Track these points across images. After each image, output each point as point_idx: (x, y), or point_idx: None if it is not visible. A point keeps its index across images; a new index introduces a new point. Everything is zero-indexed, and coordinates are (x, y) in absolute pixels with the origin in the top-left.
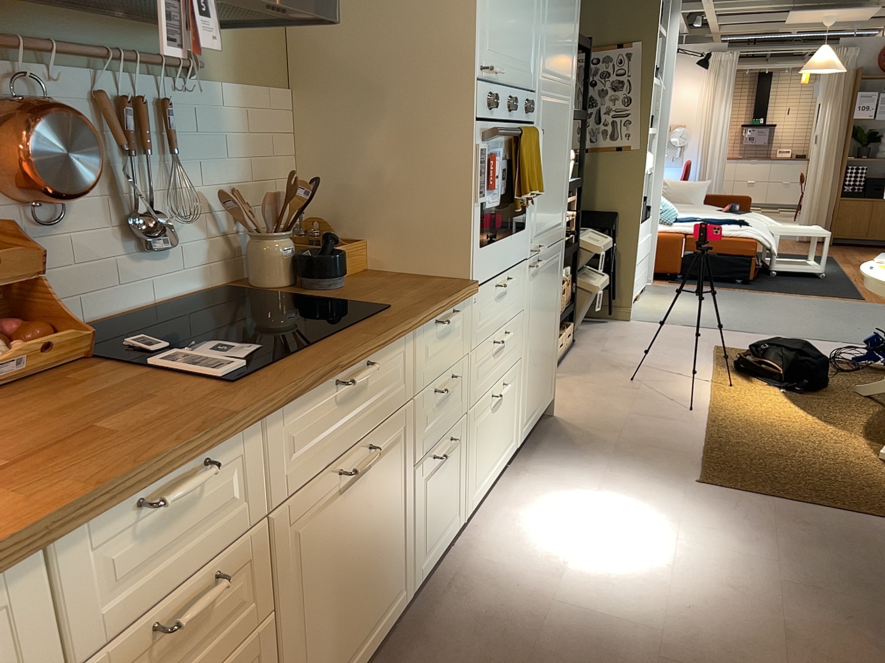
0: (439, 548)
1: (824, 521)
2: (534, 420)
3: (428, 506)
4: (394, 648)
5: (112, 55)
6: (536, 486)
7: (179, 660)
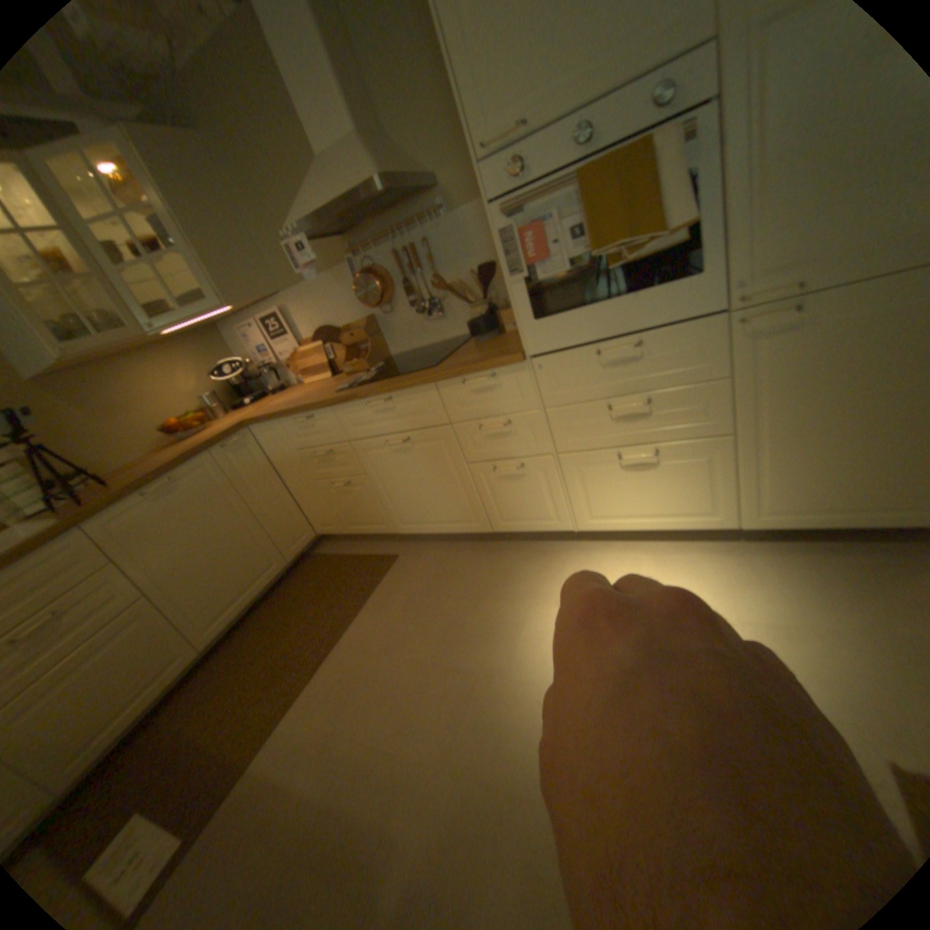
0: (526, 525)
1: None
2: (820, 522)
3: (498, 493)
4: (481, 545)
5: (390, 230)
6: (711, 570)
7: (329, 465)
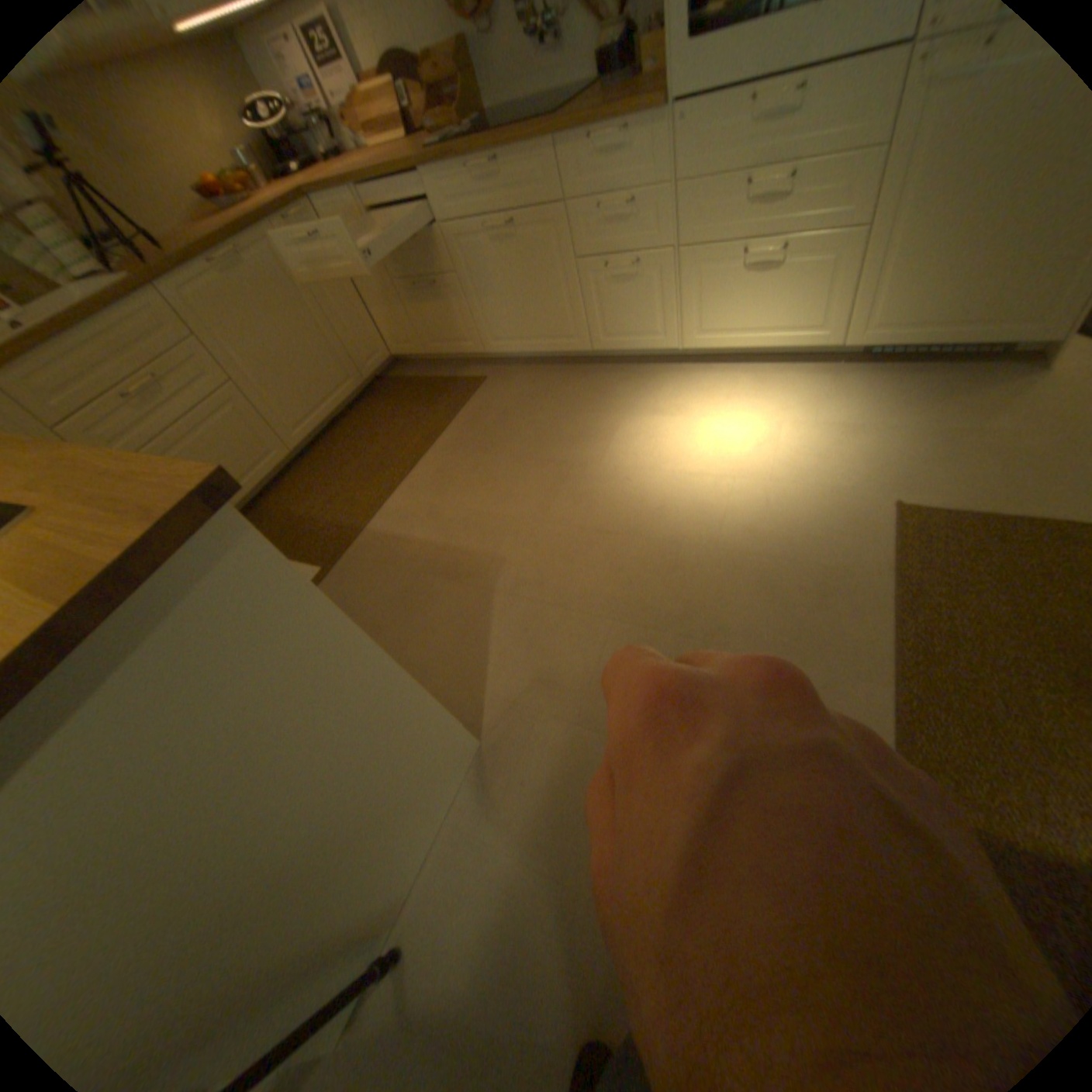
0: (629, 341)
1: (848, 624)
2: (921, 334)
3: (605, 298)
4: (576, 367)
5: None
6: (804, 384)
7: (410, 258)
